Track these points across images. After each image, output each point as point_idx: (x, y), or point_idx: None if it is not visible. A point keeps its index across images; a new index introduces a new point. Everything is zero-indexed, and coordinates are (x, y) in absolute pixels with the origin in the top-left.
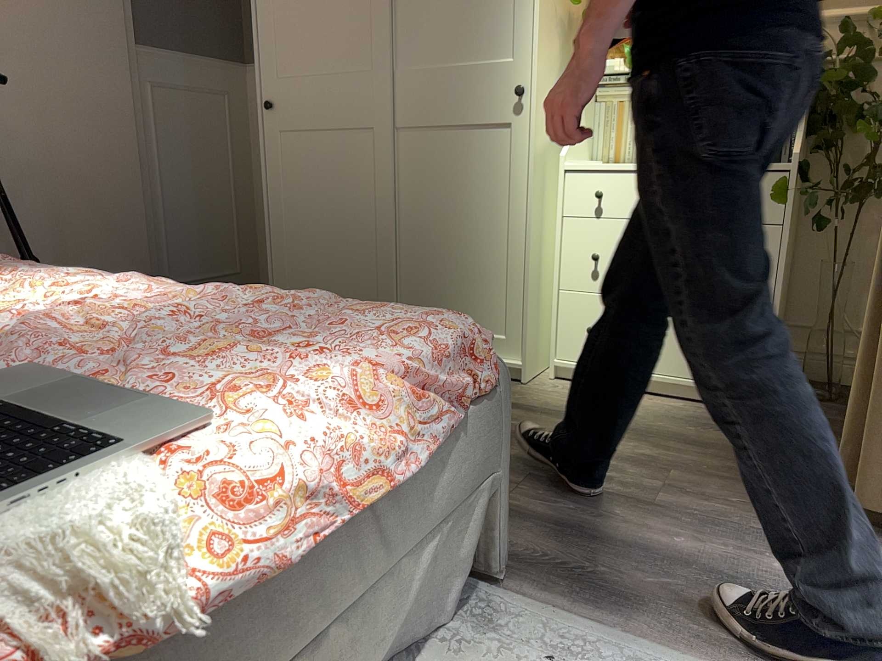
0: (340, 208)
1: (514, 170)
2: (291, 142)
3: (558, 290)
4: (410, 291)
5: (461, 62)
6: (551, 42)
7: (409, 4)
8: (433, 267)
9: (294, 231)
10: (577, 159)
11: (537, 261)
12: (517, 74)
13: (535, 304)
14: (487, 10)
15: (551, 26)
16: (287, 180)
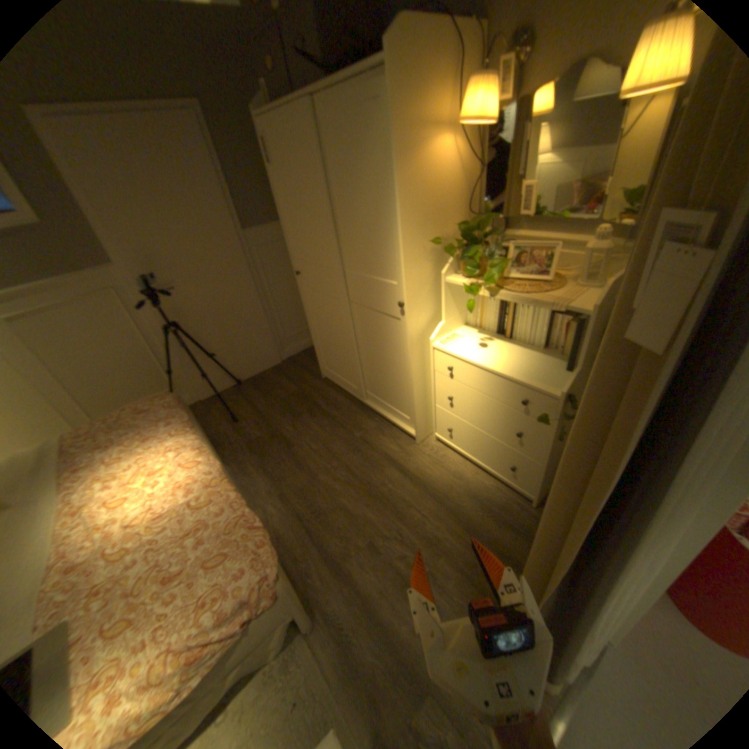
0: (336, 333)
1: (405, 345)
2: (311, 294)
3: (435, 404)
4: (370, 380)
5: (374, 276)
6: (422, 272)
7: (346, 234)
8: (377, 374)
9: (321, 335)
10: (446, 336)
11: (421, 390)
12: (401, 293)
13: (423, 409)
14: (383, 250)
15: (422, 261)
16: (314, 311)
